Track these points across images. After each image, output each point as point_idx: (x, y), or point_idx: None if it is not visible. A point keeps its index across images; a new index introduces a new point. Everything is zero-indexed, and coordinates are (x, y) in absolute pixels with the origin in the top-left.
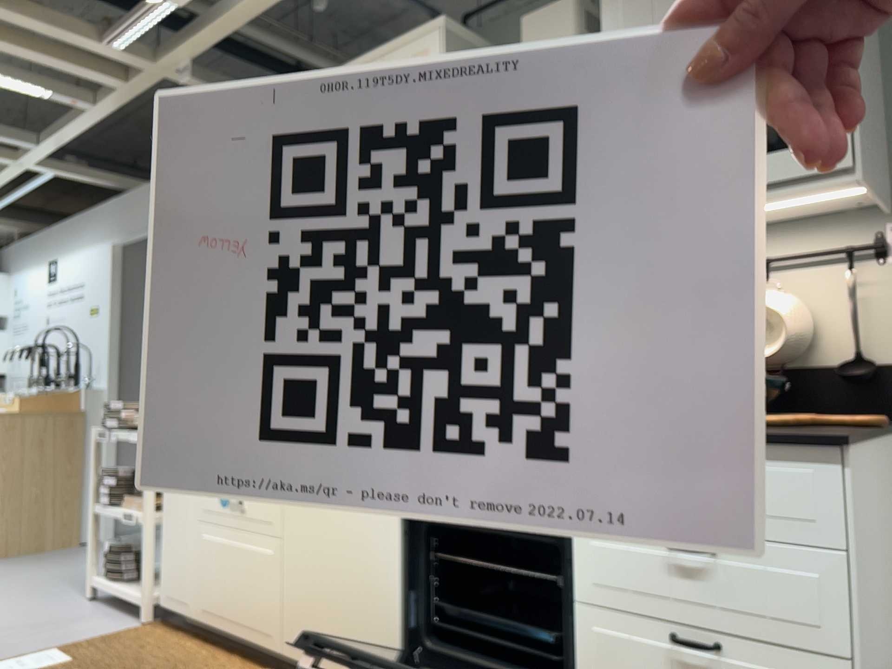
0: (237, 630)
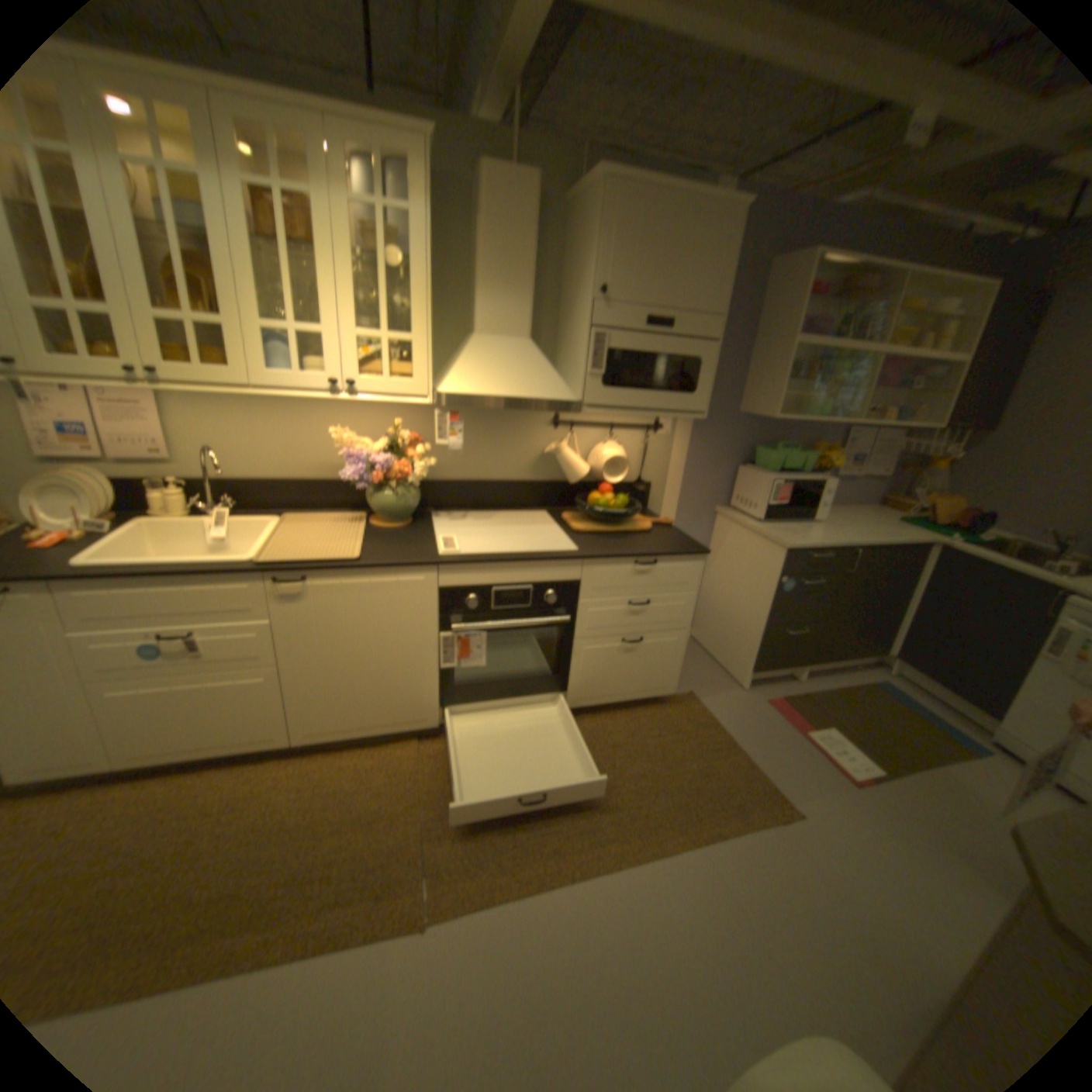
0: (210, 755)
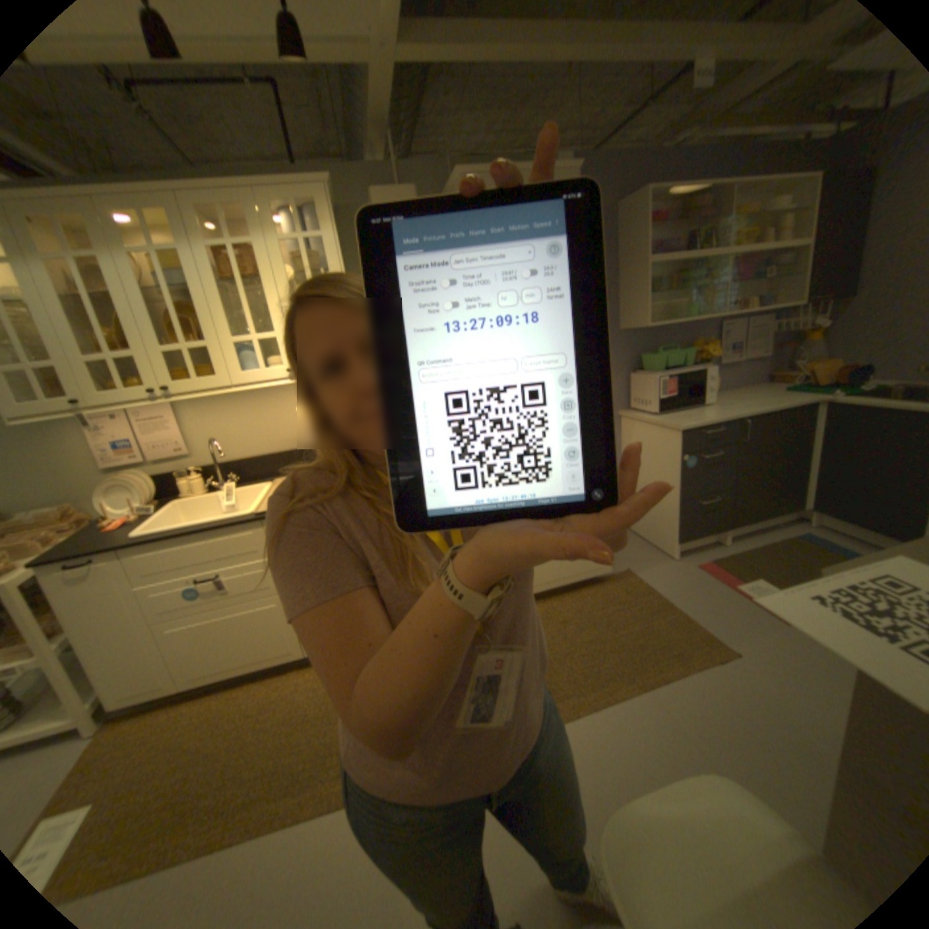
0: (246, 669)
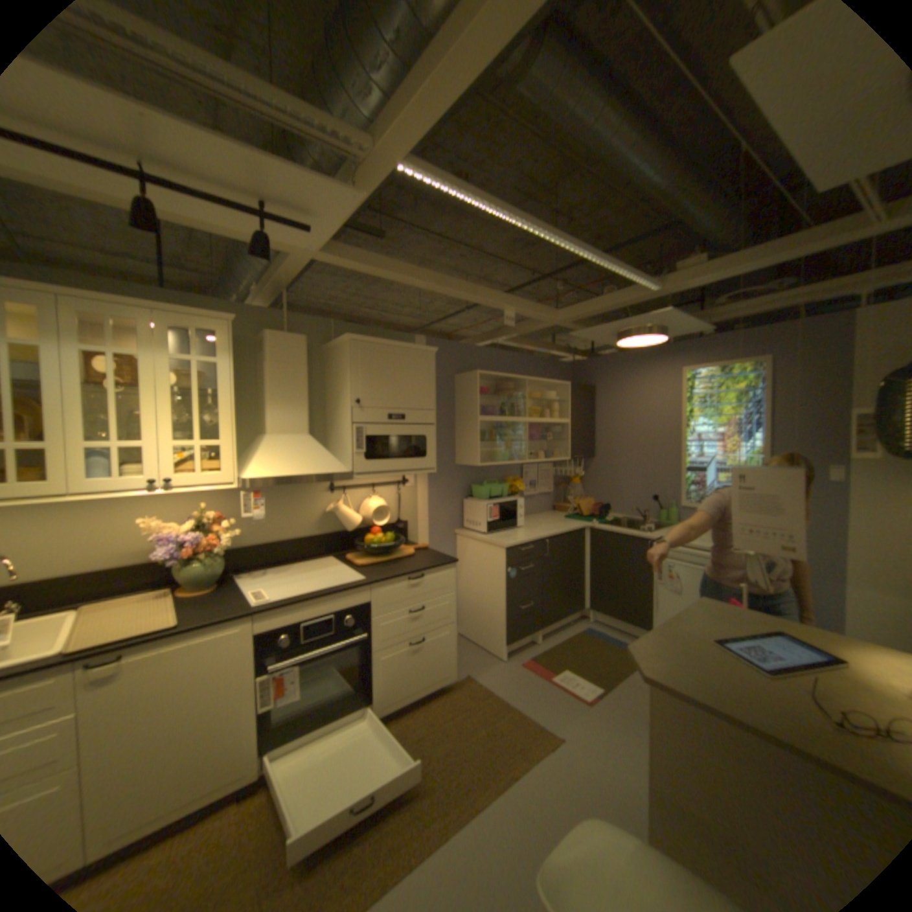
0: None
